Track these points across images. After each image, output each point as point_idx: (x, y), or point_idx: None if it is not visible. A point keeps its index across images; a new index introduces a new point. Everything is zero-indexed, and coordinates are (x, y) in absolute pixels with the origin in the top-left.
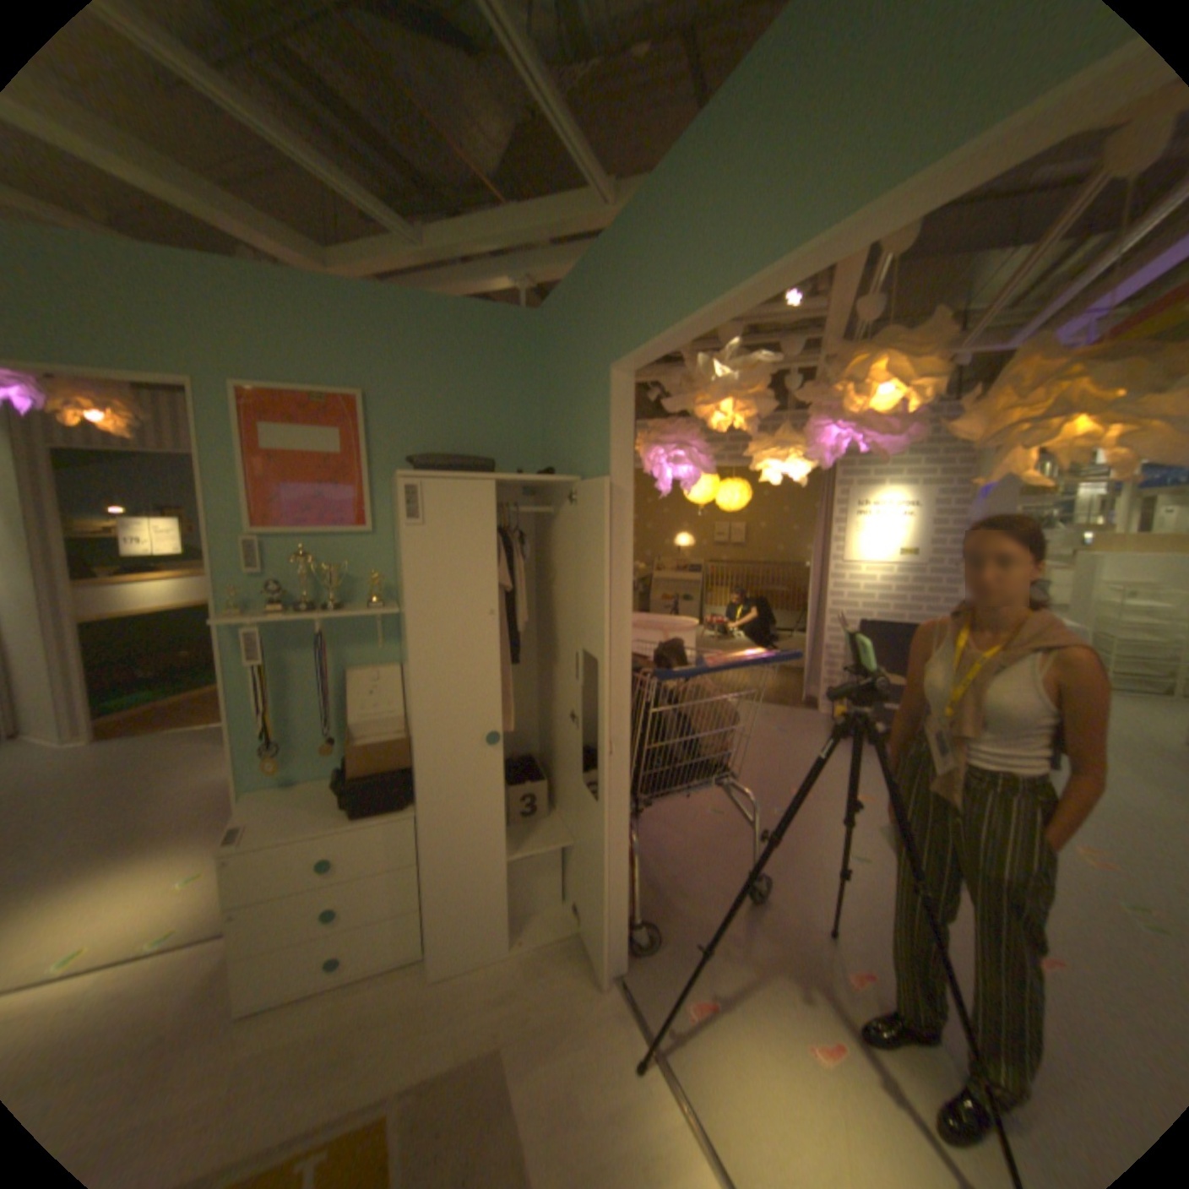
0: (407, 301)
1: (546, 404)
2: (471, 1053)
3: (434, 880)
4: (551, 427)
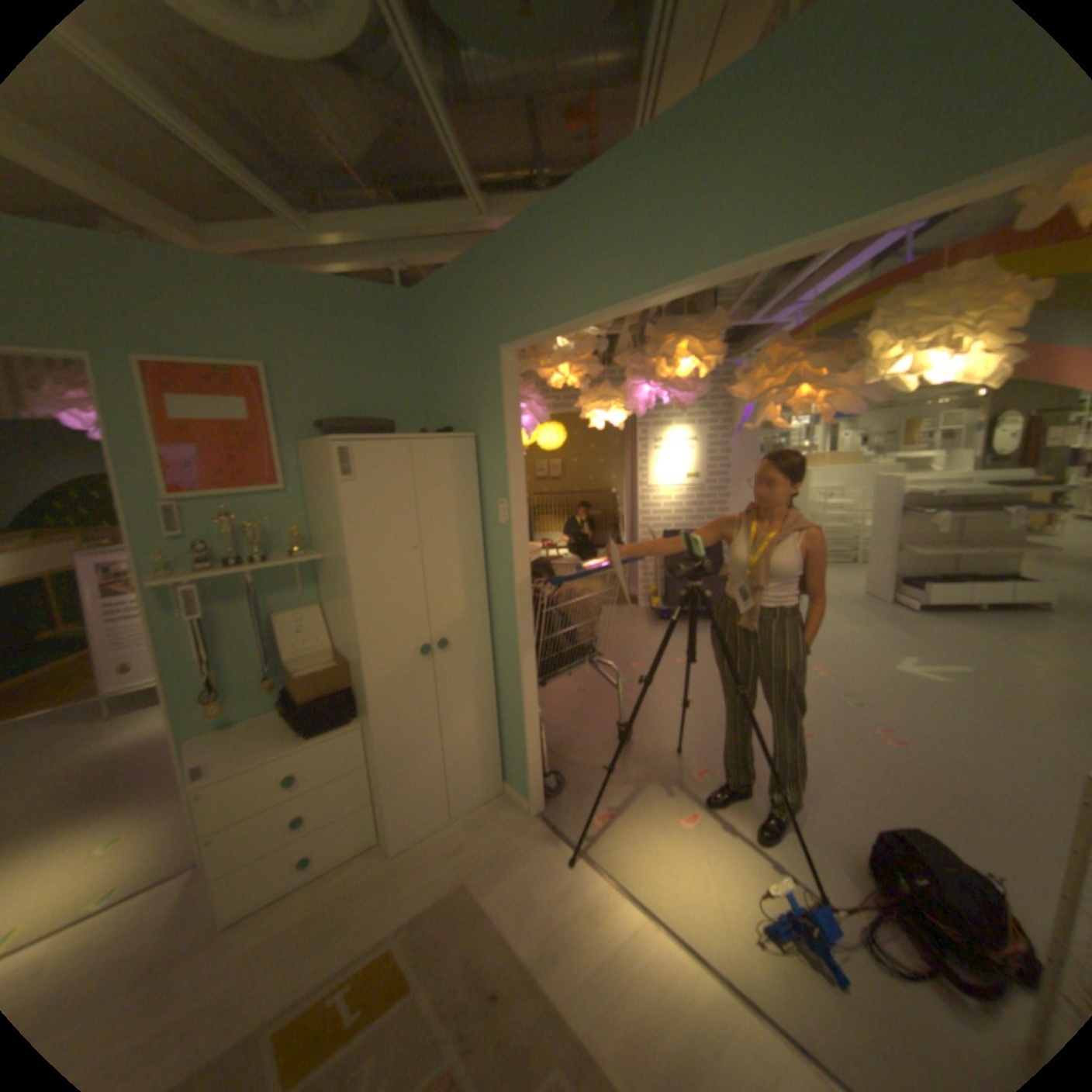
0: (299, 280)
1: (428, 371)
2: (442, 891)
3: (388, 771)
4: (437, 390)
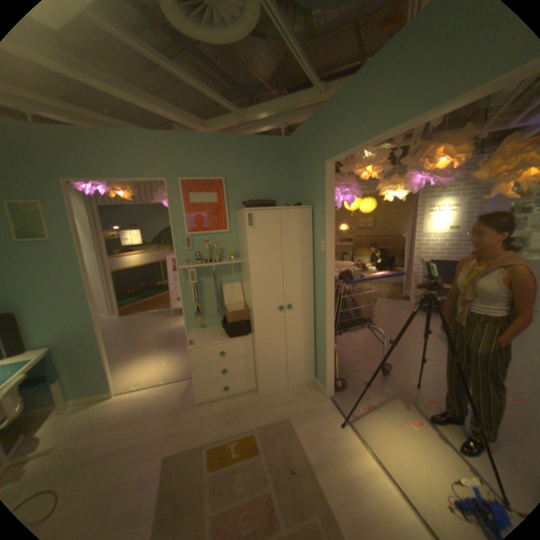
0: (239, 139)
1: (293, 175)
2: (279, 418)
3: (261, 359)
4: (296, 185)
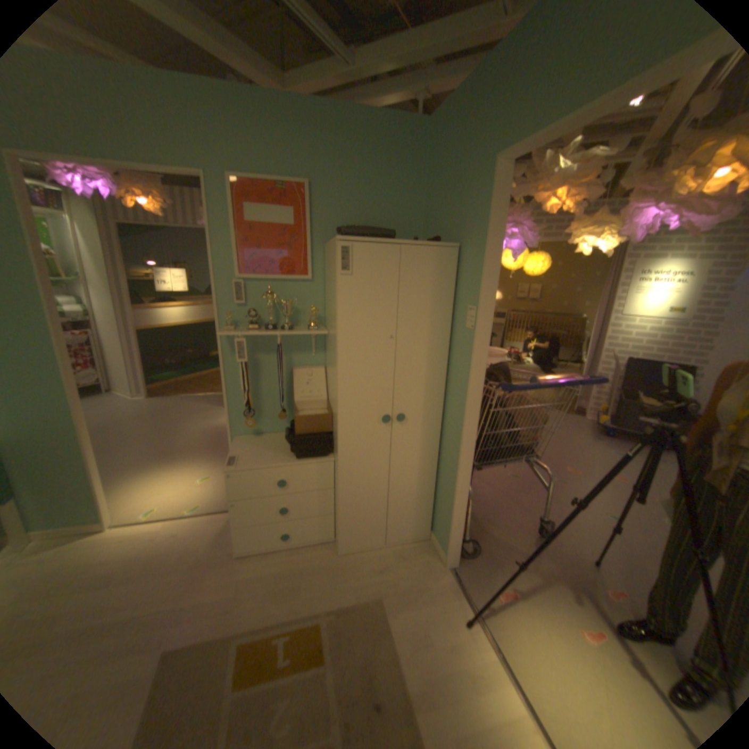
0: (340, 110)
1: (431, 189)
2: (365, 597)
3: (345, 498)
4: (435, 206)
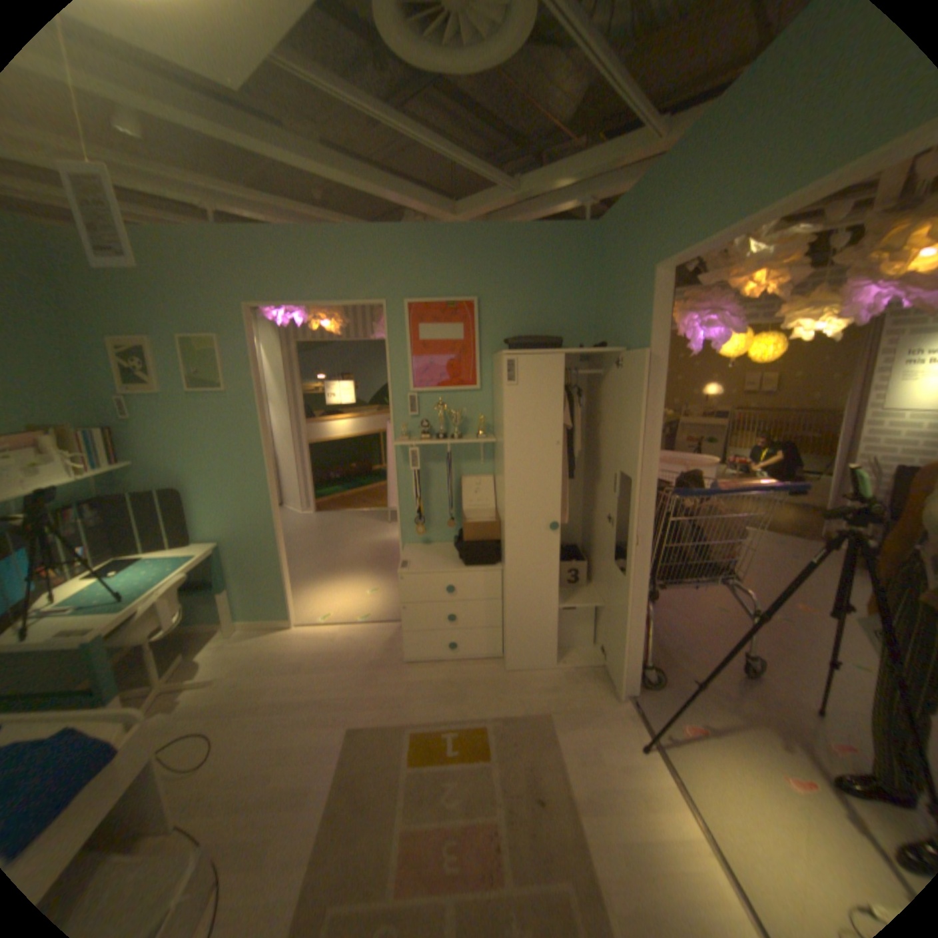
0: (507, 230)
1: (601, 292)
2: (533, 711)
3: (513, 608)
4: (604, 309)
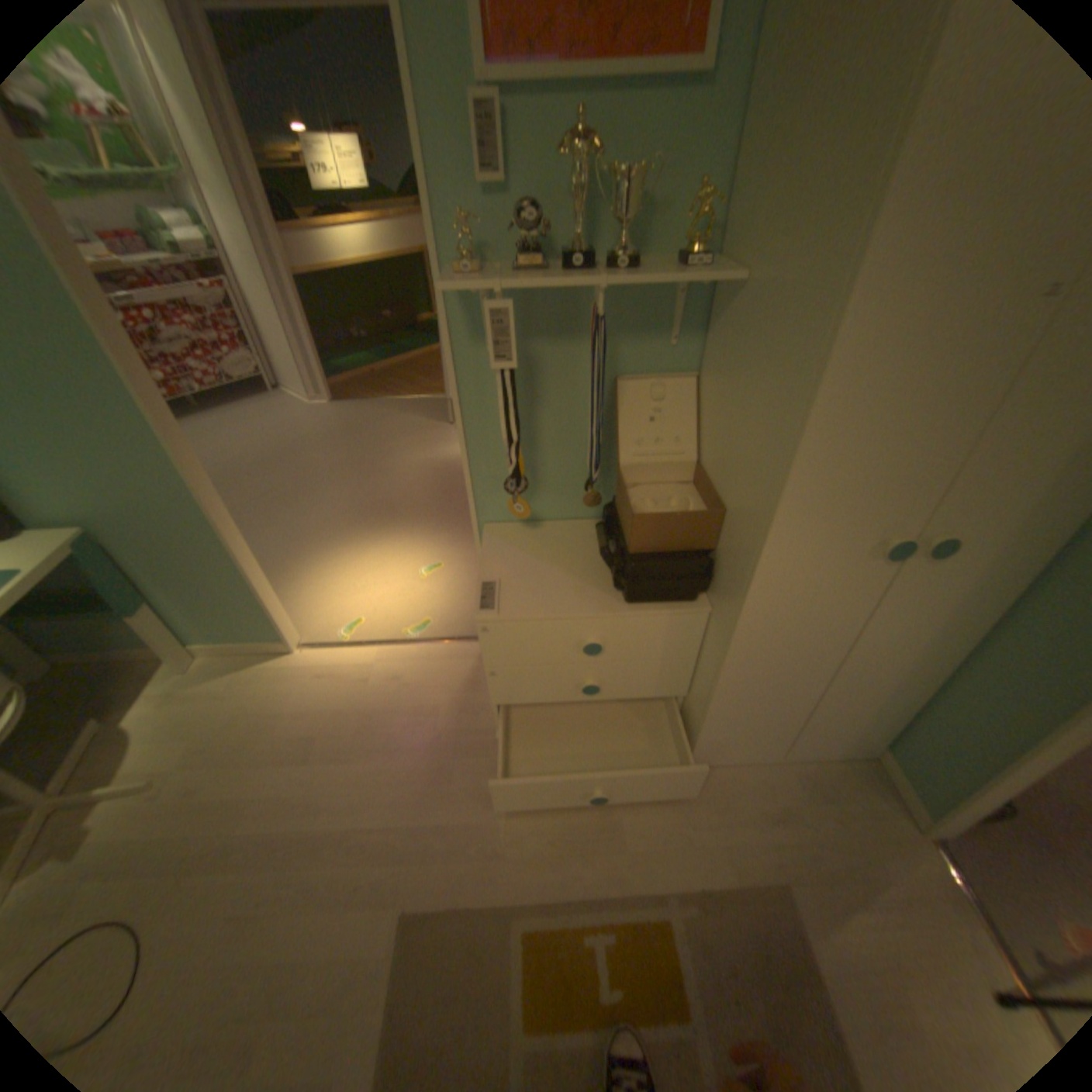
0: None
1: None
2: (755, 876)
3: (731, 693)
4: None
